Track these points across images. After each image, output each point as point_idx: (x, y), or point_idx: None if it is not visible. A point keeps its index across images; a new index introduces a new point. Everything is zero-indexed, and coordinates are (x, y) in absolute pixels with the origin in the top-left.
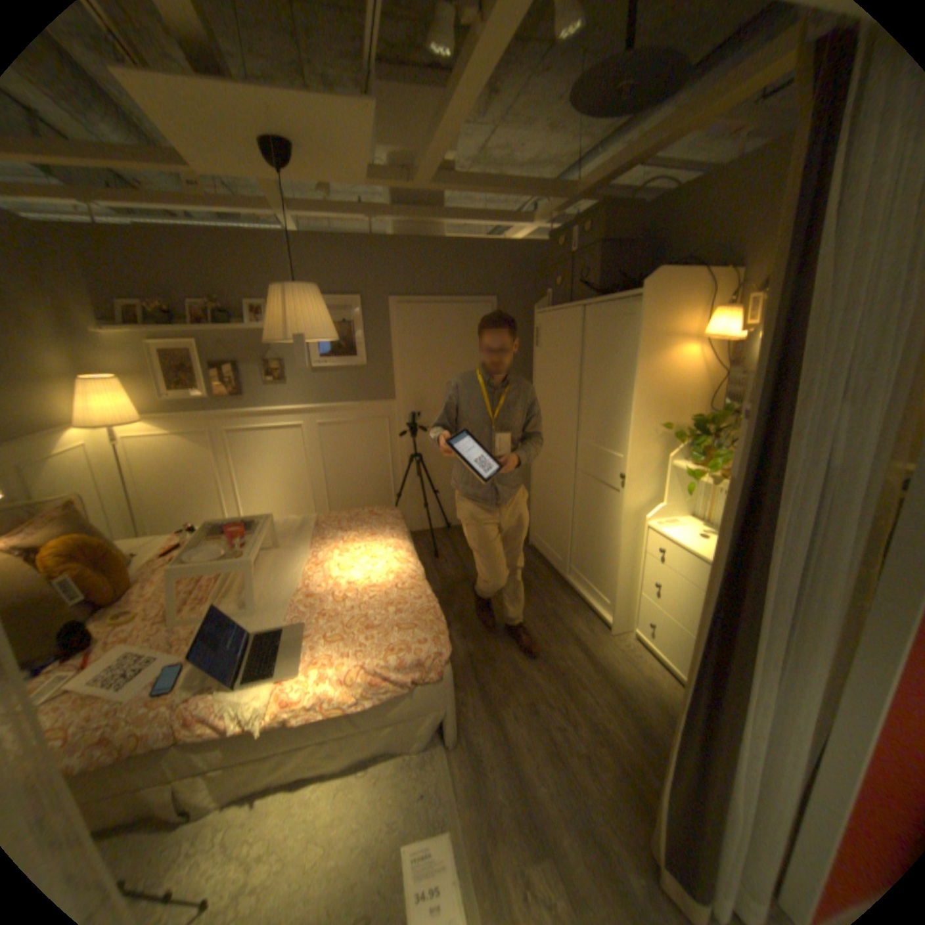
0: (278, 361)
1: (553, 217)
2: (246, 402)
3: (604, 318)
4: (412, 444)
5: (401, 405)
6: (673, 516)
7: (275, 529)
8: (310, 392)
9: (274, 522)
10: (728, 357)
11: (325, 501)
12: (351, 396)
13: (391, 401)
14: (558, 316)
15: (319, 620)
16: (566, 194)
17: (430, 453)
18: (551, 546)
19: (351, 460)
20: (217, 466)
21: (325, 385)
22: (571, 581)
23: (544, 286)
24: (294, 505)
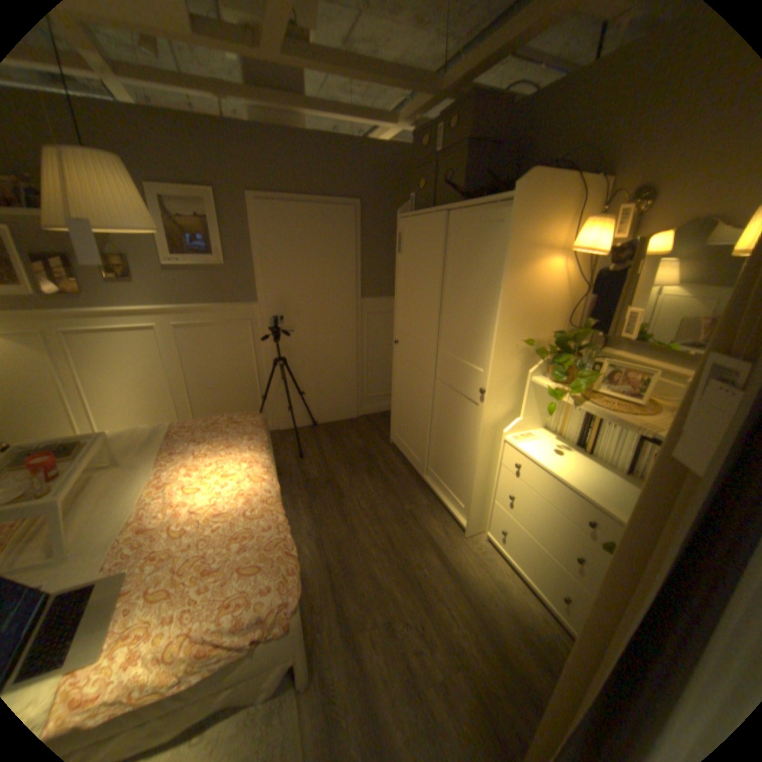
0: (120, 256)
1: (416, 118)
2: (85, 301)
3: (468, 224)
4: (276, 347)
5: (264, 307)
6: (526, 427)
7: (111, 447)
8: (162, 291)
9: (108, 441)
10: (588, 271)
11: (187, 404)
12: (209, 297)
13: (253, 304)
14: (420, 221)
15: (144, 568)
16: (431, 90)
17: (295, 356)
18: (410, 446)
19: (213, 363)
20: (57, 371)
21: (178, 284)
22: (428, 481)
23: (407, 192)
24: (152, 409)
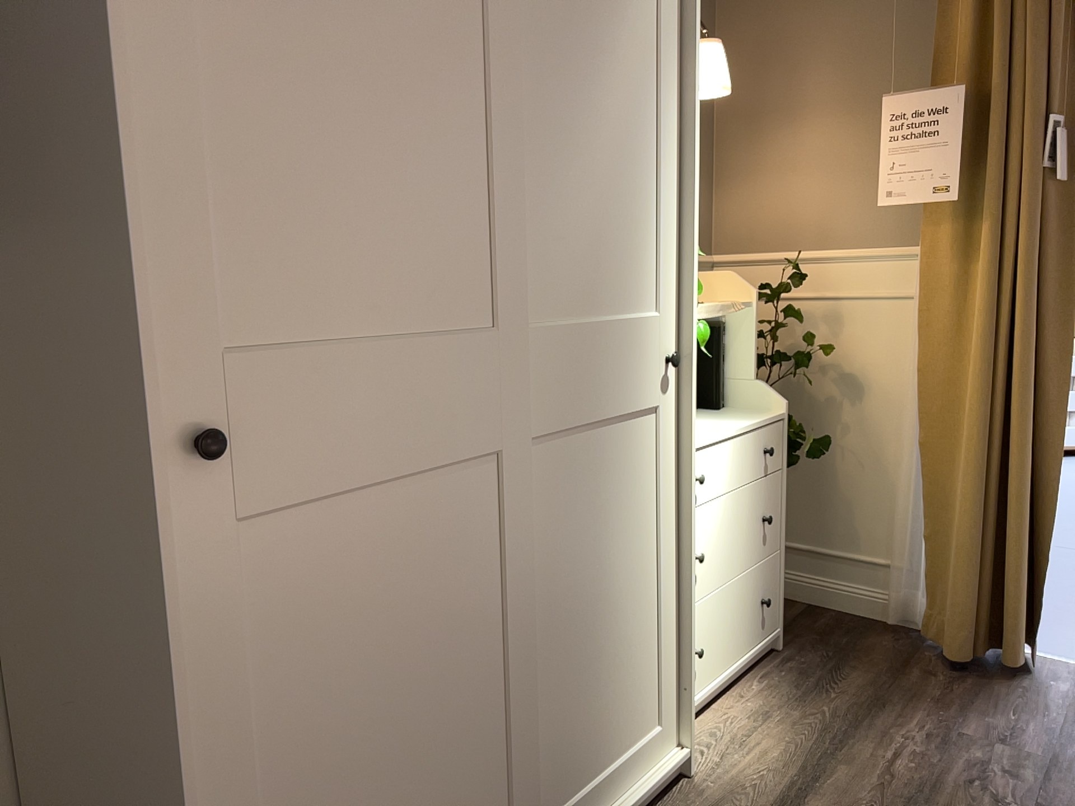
0: None
1: None
2: None
3: None
4: None
5: None
6: None
7: None
8: None
9: None
10: None
11: None
12: None
13: None
14: None
15: None
16: None
17: None
18: None
19: None
20: None
21: None
22: None
23: None
24: None
